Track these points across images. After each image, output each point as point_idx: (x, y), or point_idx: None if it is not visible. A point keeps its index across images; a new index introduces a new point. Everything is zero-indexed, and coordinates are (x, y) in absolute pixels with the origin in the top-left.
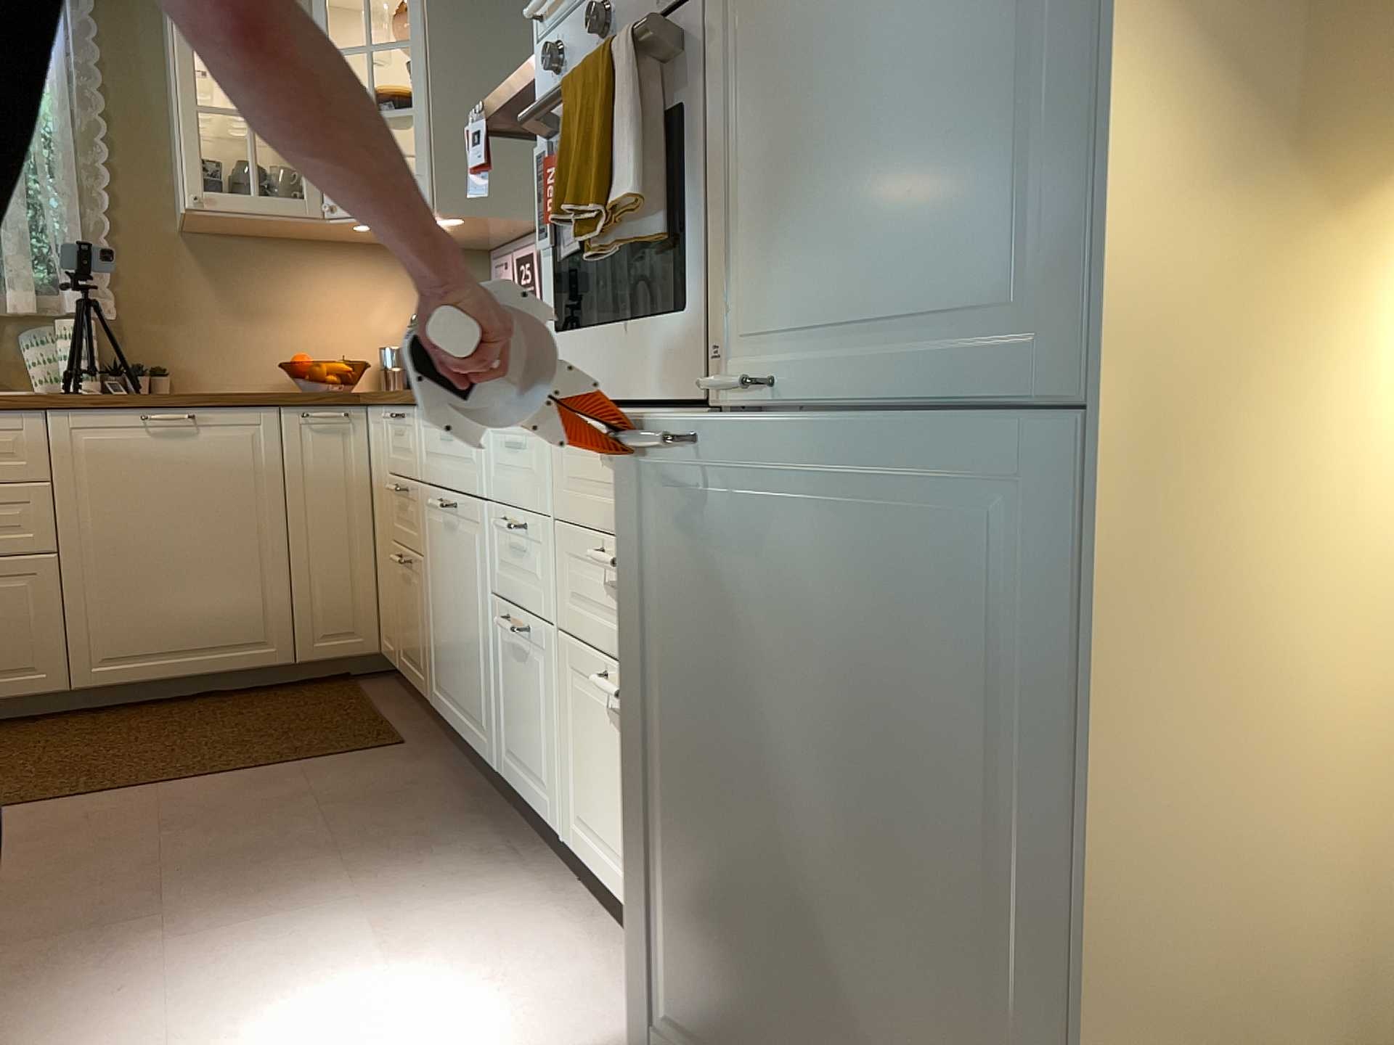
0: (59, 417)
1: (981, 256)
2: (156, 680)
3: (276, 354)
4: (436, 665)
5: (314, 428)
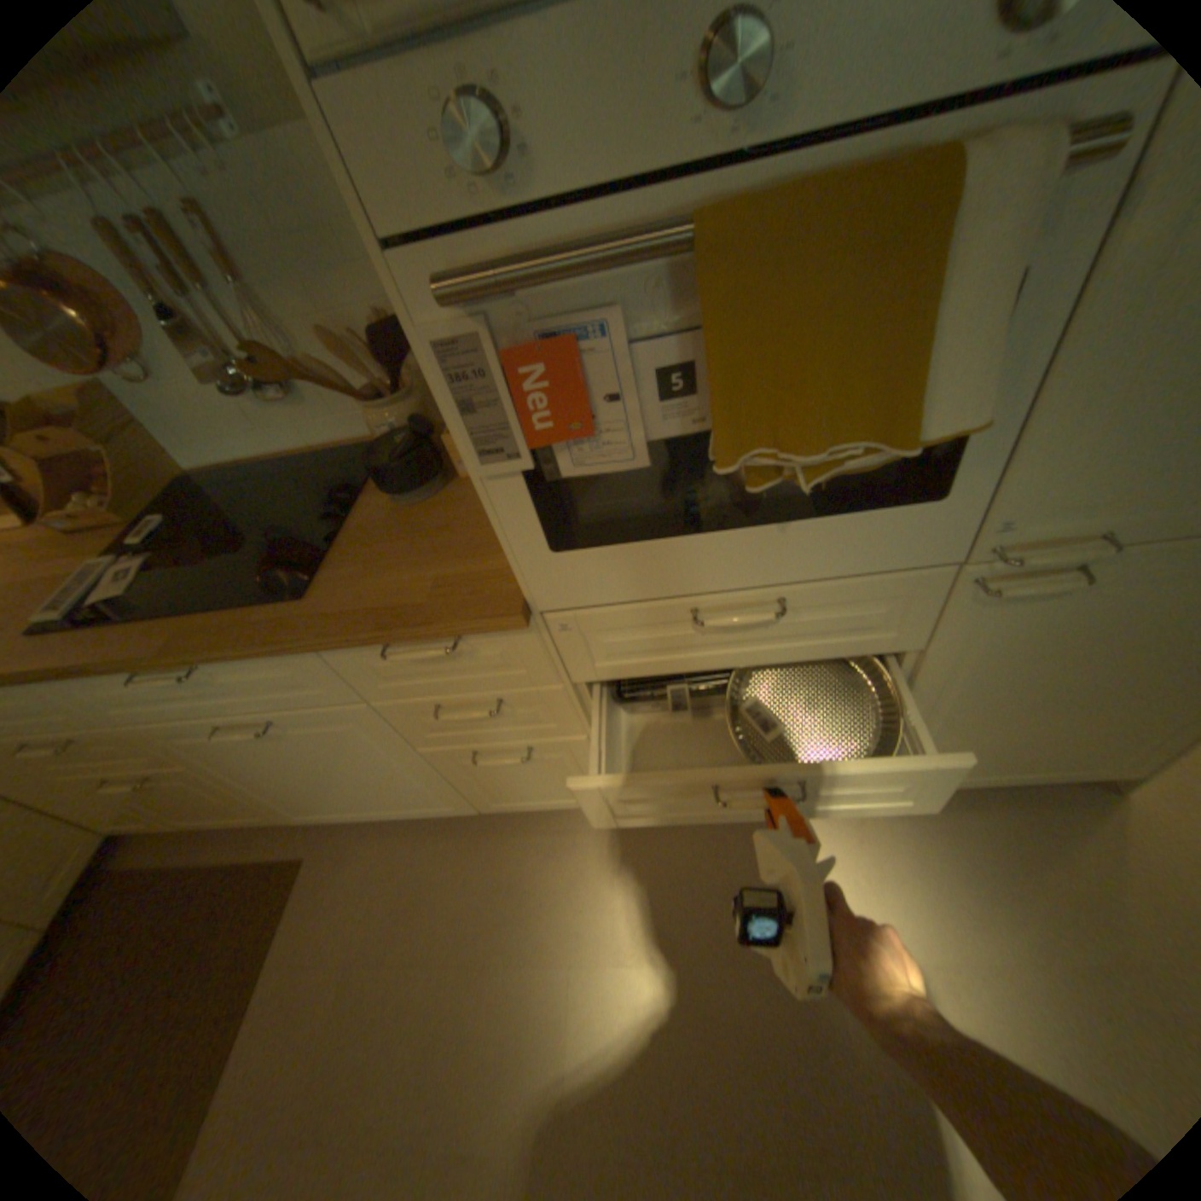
0: None
1: None
2: None
3: None
4: (287, 808)
5: None
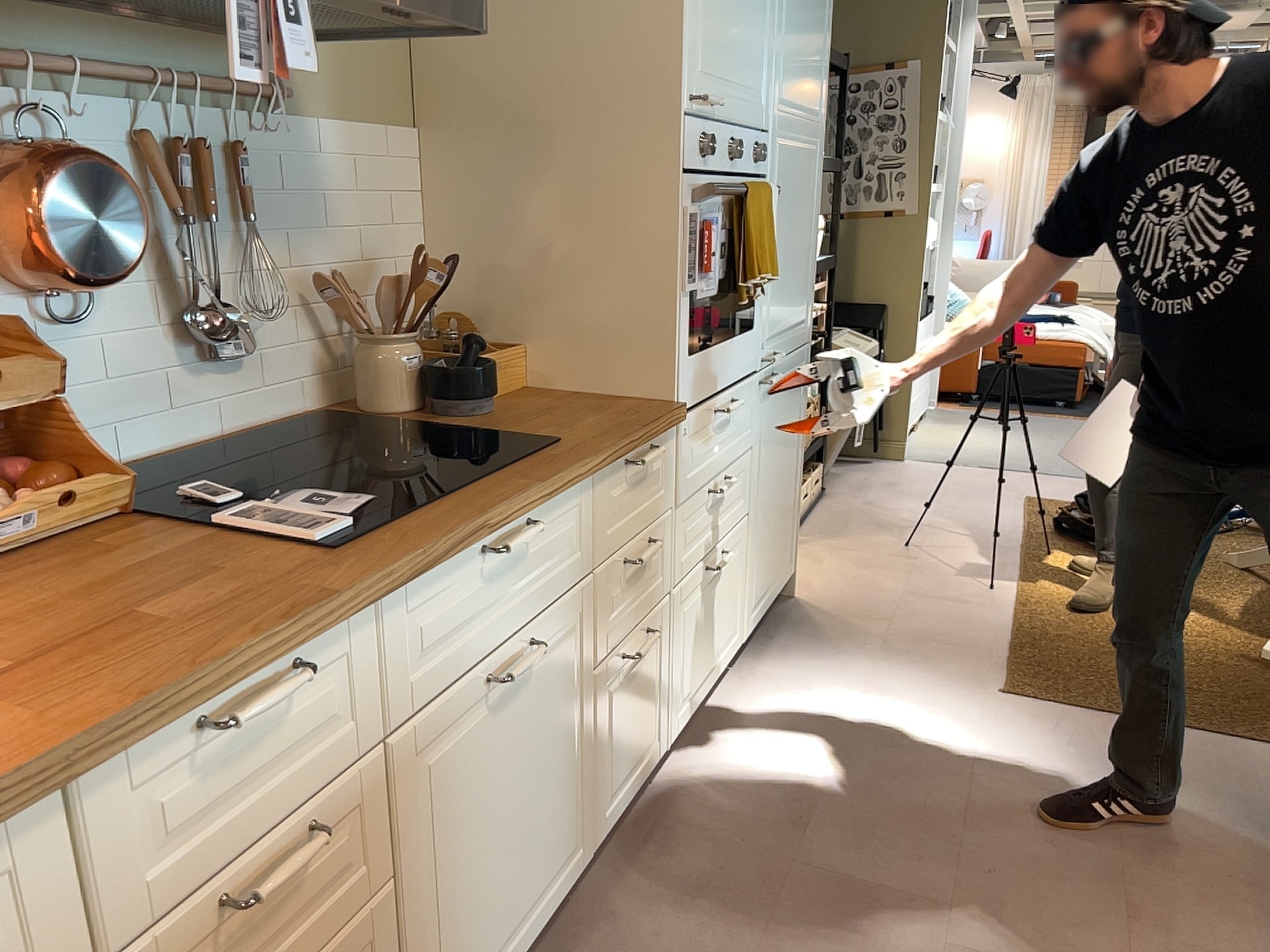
0: None
1: (803, 305)
2: None
3: None
4: None
5: None
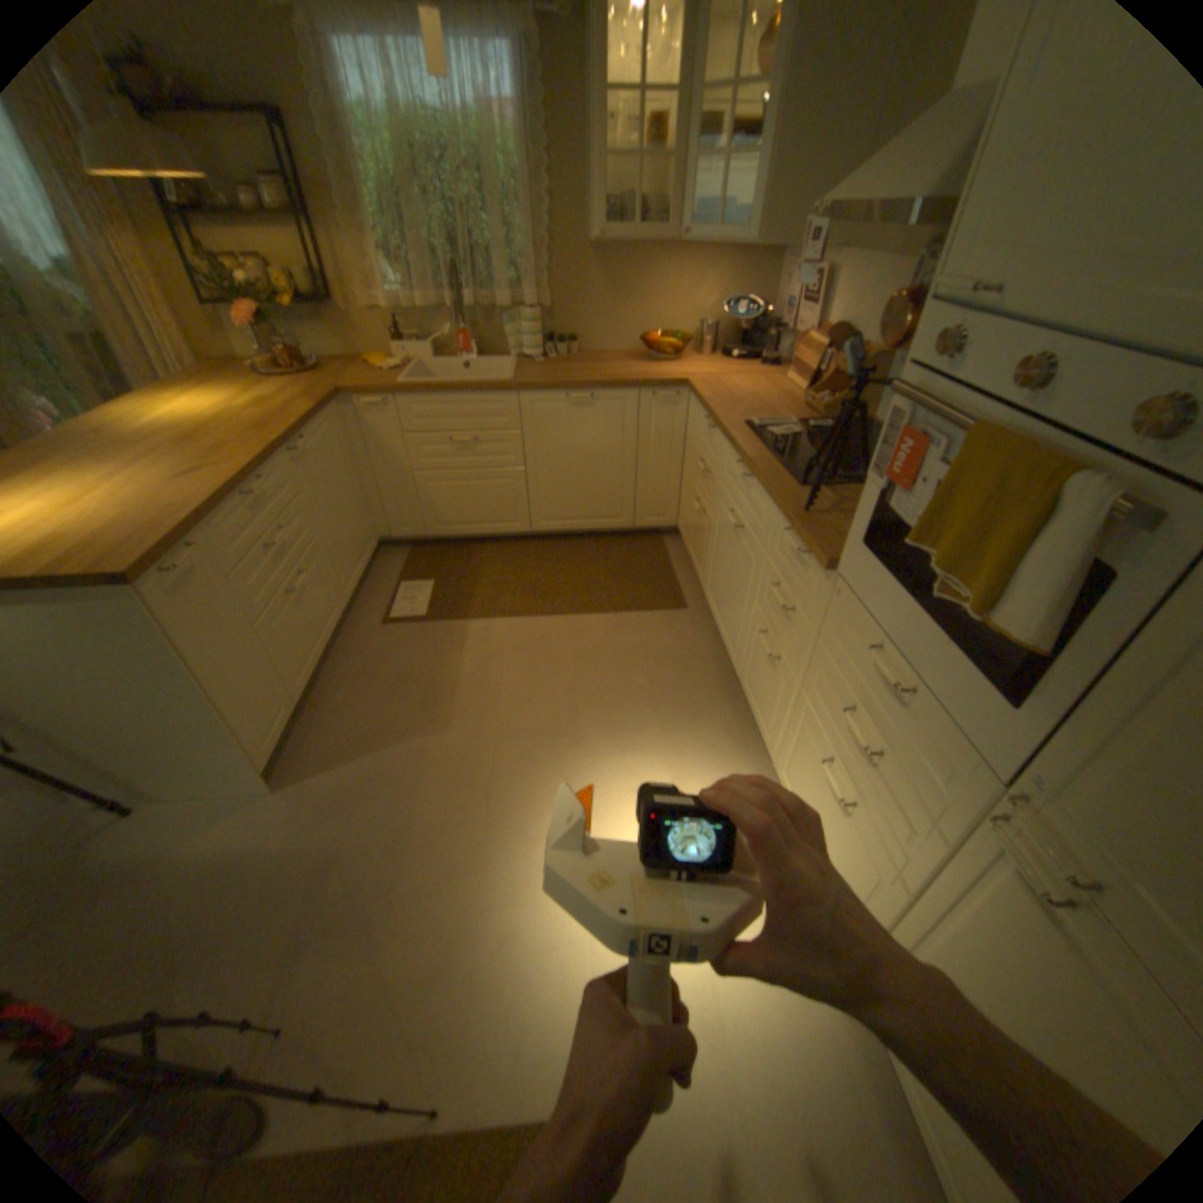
0: (524, 395)
1: None
2: (568, 531)
3: (637, 325)
4: (709, 582)
5: (657, 402)
